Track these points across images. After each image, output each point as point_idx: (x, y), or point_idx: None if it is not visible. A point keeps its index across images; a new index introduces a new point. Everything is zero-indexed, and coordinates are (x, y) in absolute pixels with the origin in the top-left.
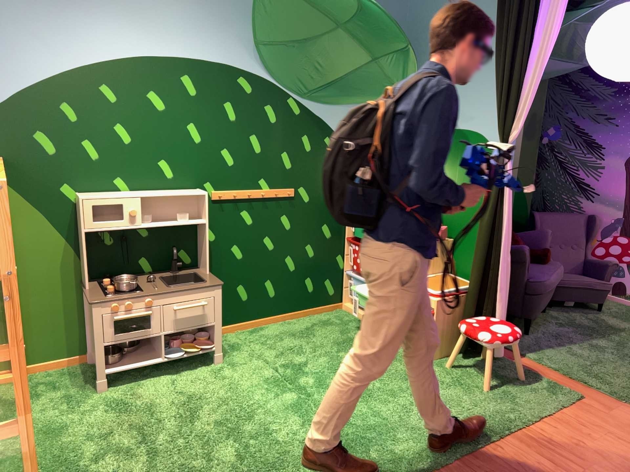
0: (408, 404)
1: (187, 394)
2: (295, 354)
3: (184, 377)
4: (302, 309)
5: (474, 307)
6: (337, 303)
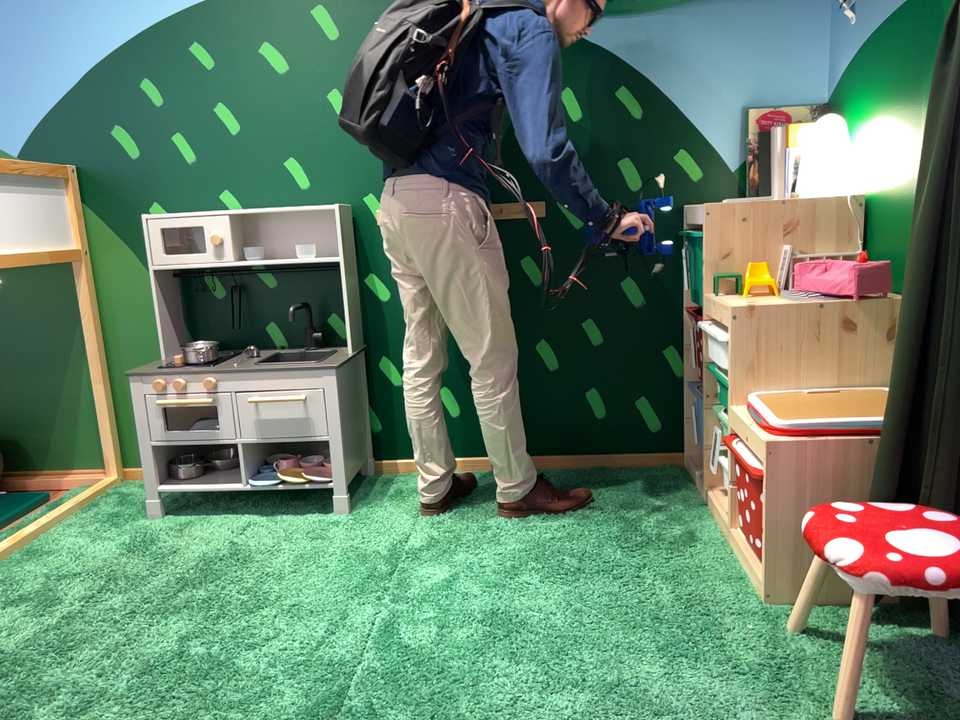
0: (563, 698)
1: (226, 554)
2: (478, 530)
3: (263, 527)
4: (582, 454)
5: (897, 479)
6: (673, 454)
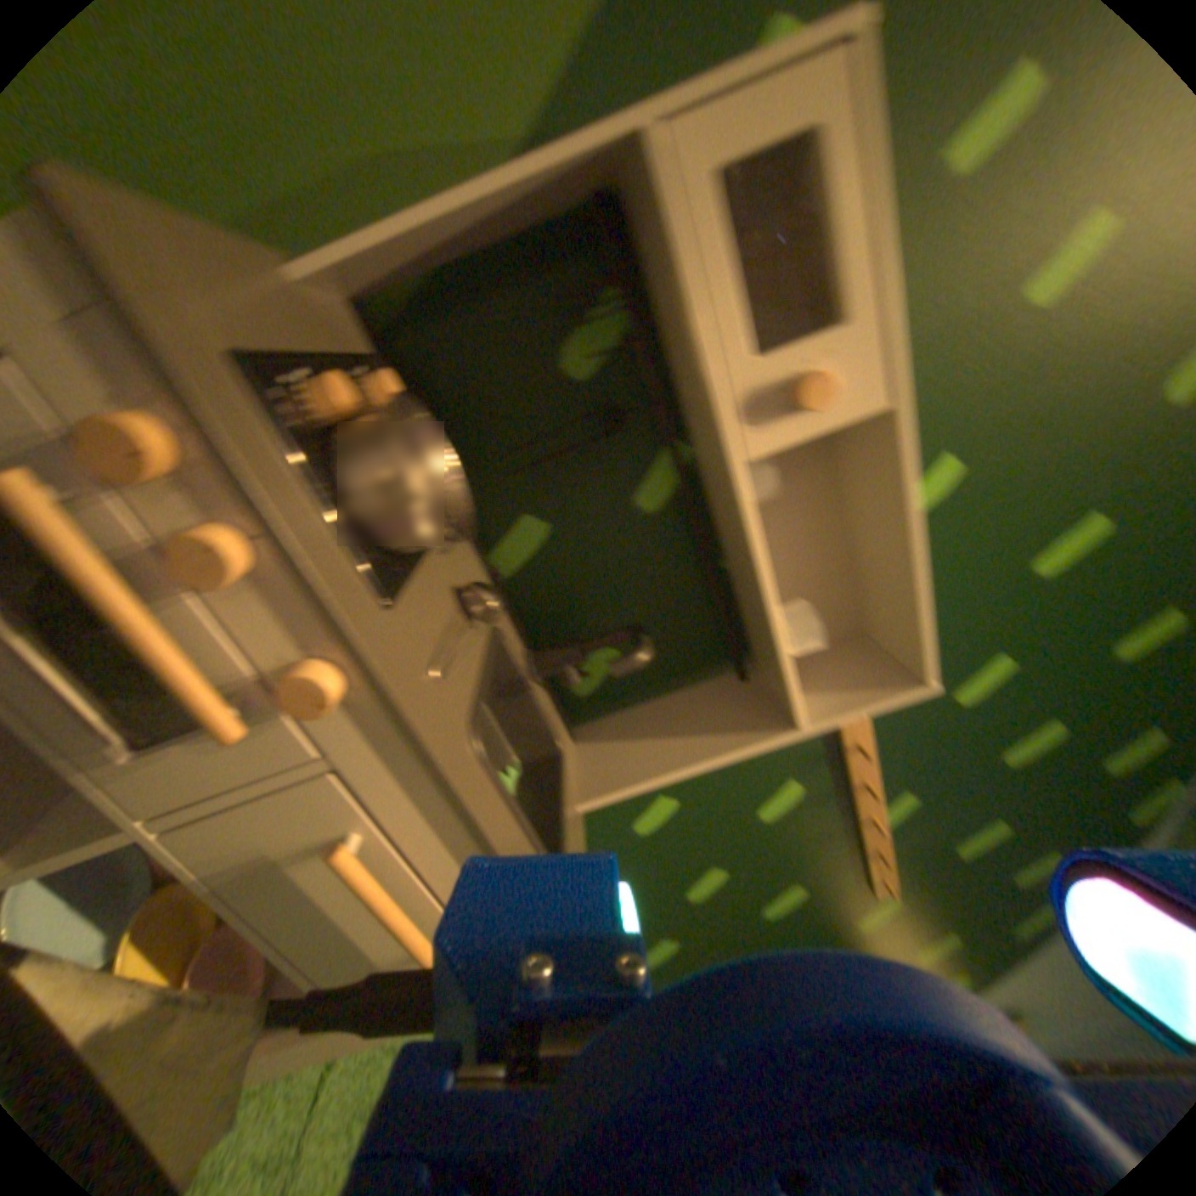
0: None
1: None
2: None
3: None
4: None
5: None
6: None
